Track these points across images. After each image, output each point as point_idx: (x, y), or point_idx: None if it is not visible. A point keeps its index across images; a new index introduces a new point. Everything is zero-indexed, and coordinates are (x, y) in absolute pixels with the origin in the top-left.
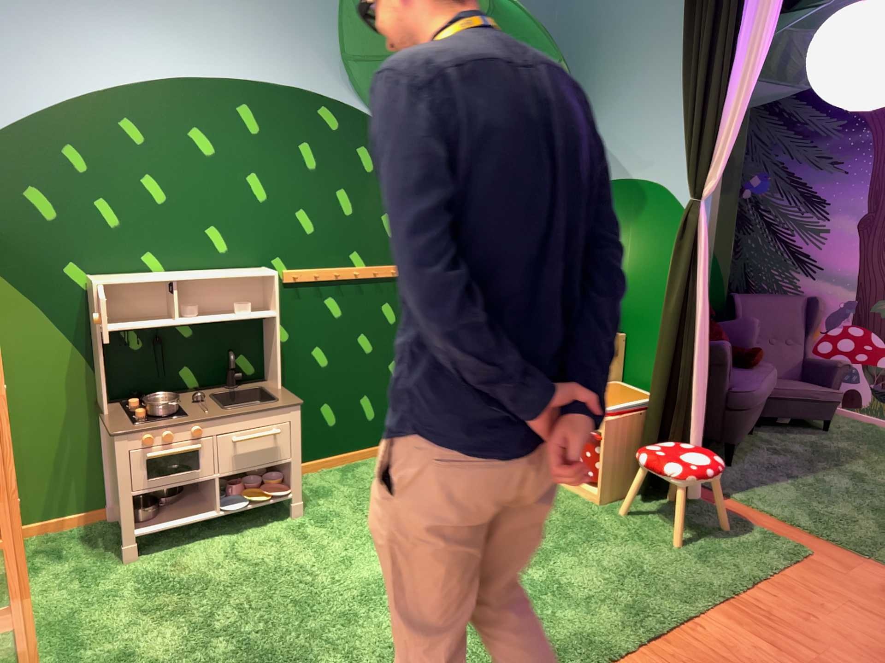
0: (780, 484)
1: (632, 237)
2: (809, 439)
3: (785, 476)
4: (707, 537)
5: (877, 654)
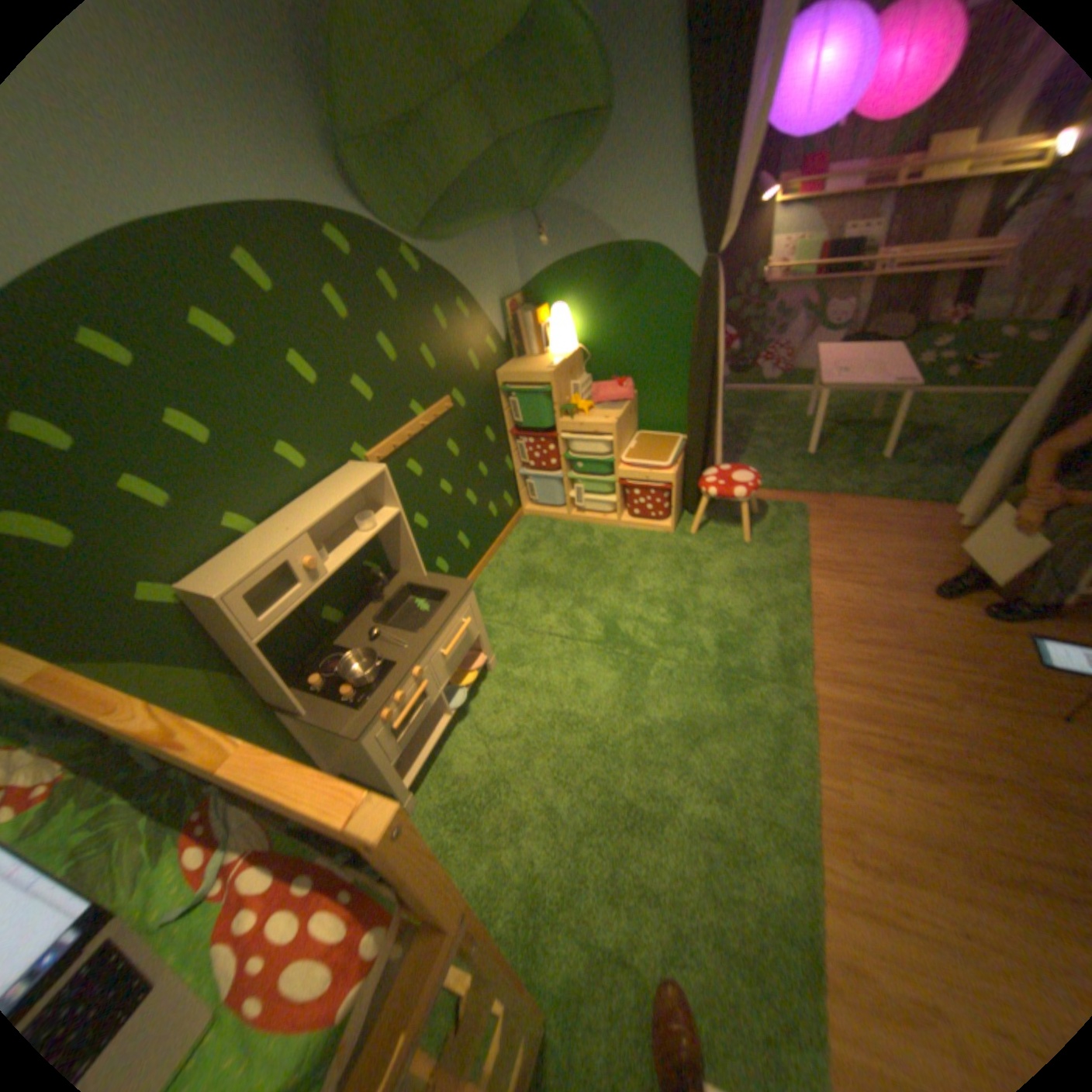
0: (739, 462)
1: (629, 303)
2: None
3: (736, 454)
4: (752, 525)
5: (899, 559)
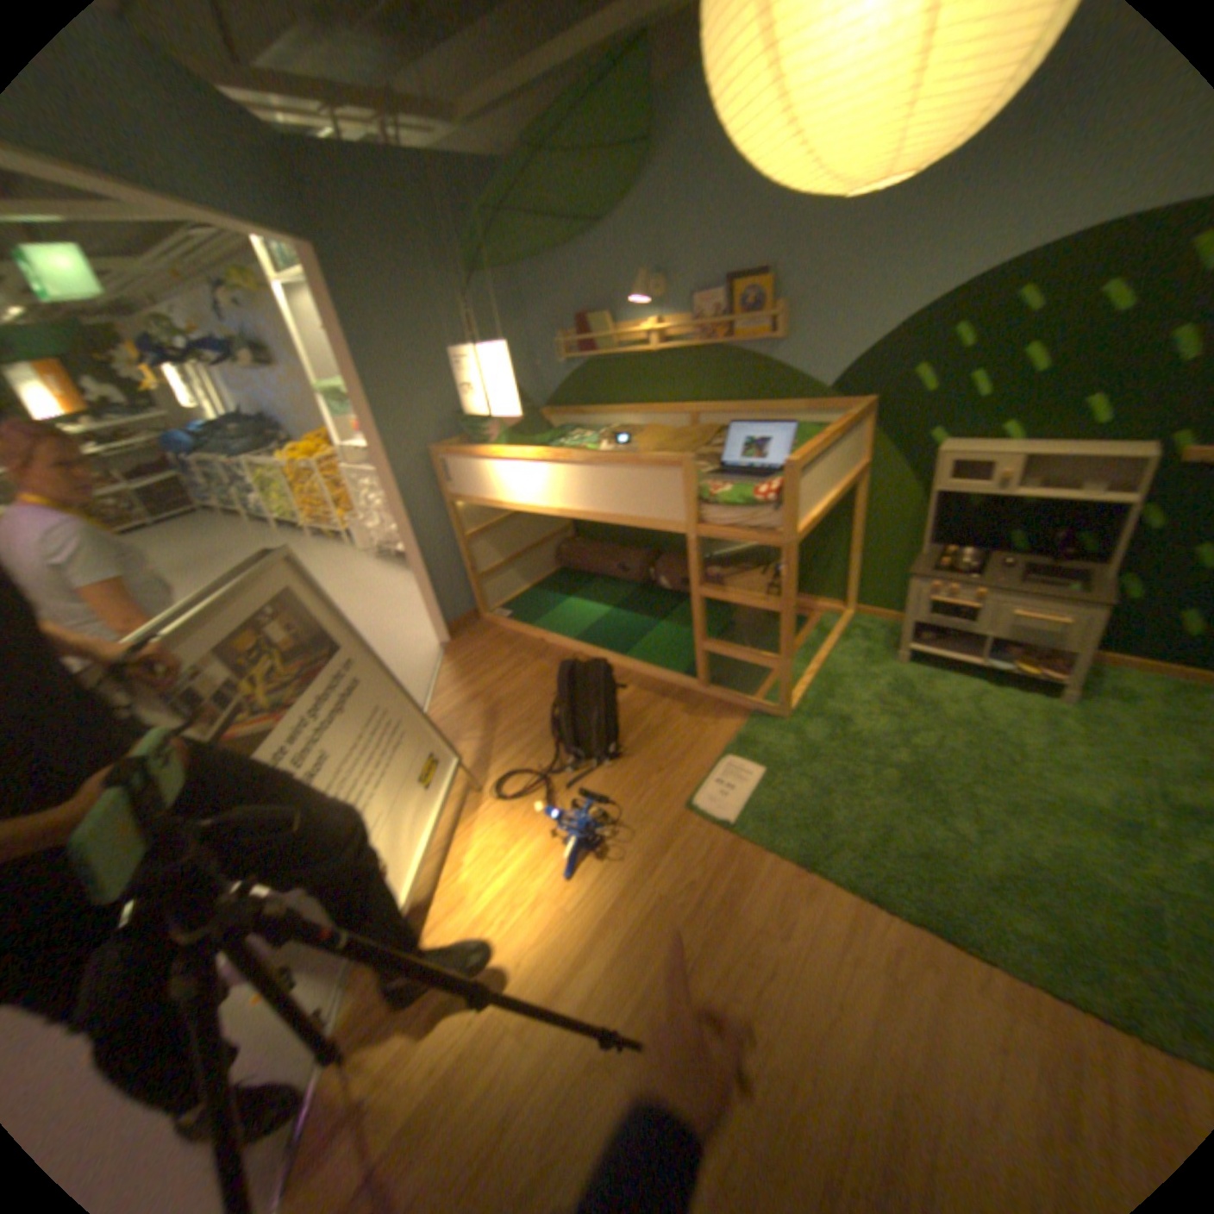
0: None
1: None
2: None
3: None
4: None
5: None
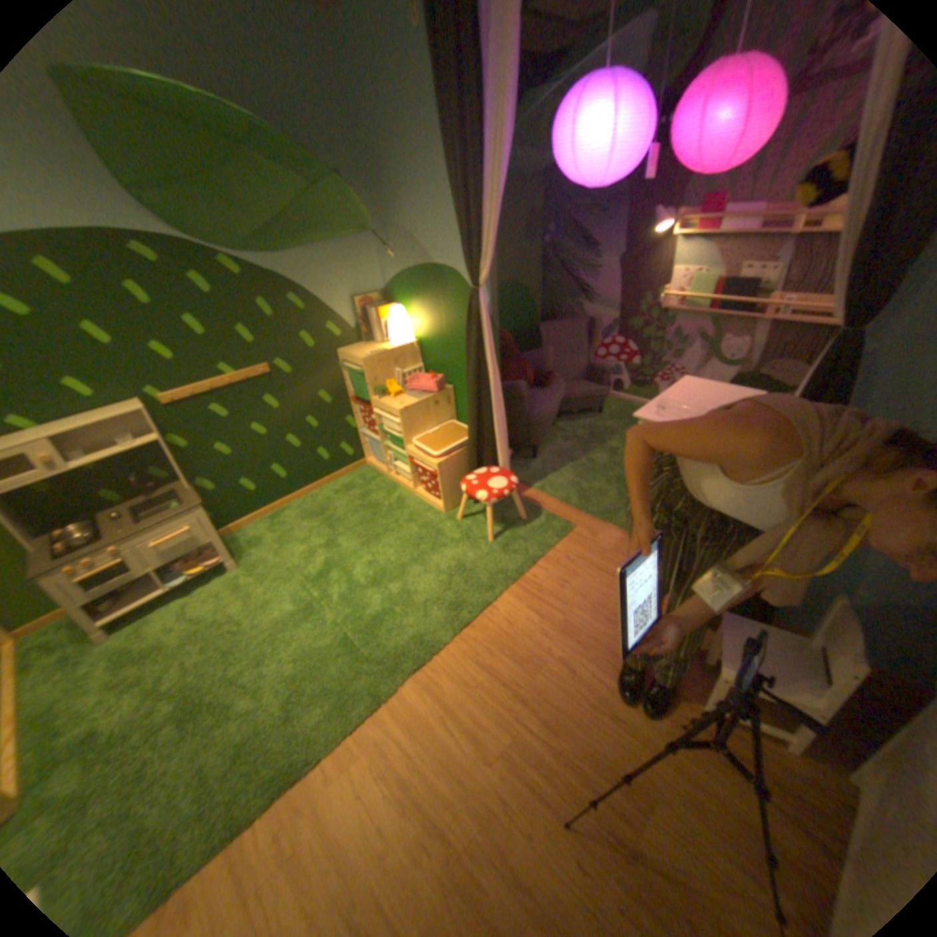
0: (563, 470)
1: (442, 314)
2: (588, 425)
3: (568, 462)
4: (510, 529)
5: (599, 608)
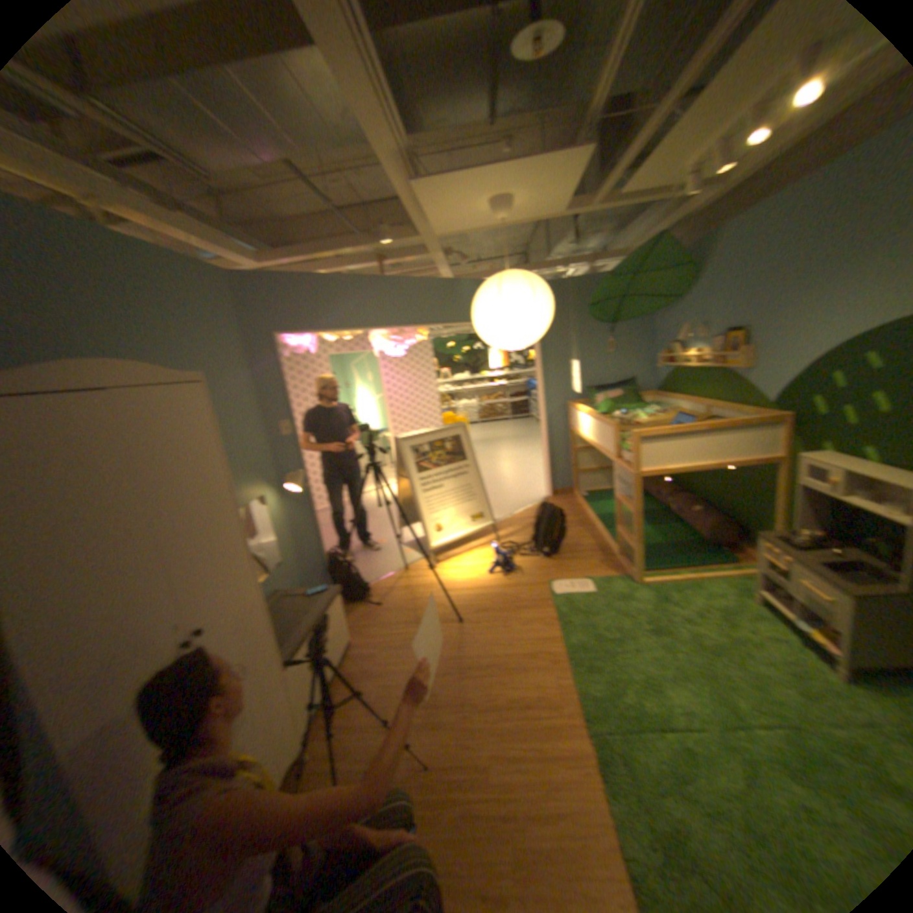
0: None
1: None
2: None
3: None
4: None
5: None
